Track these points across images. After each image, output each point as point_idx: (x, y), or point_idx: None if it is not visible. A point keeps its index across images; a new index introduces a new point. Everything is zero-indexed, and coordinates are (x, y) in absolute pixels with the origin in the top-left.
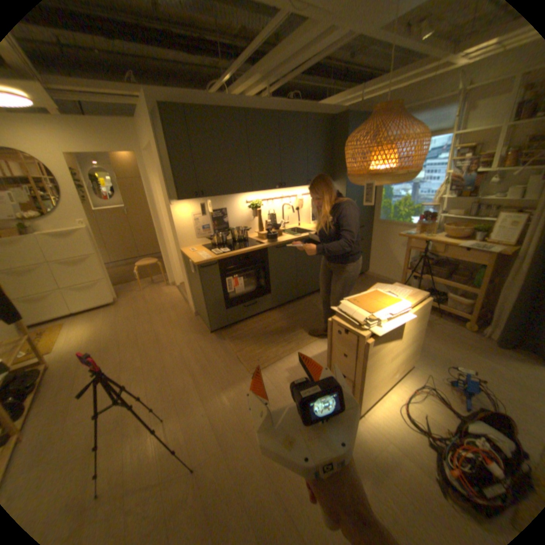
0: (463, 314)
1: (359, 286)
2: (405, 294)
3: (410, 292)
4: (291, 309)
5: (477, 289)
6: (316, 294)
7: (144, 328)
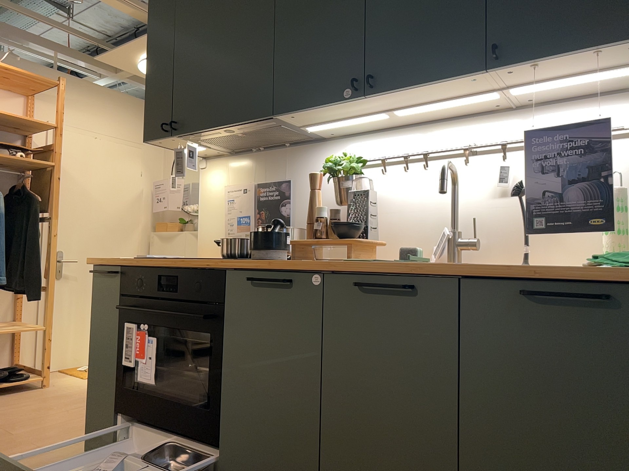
0: None
1: None
2: None
3: None
4: None
5: None
6: None
7: None
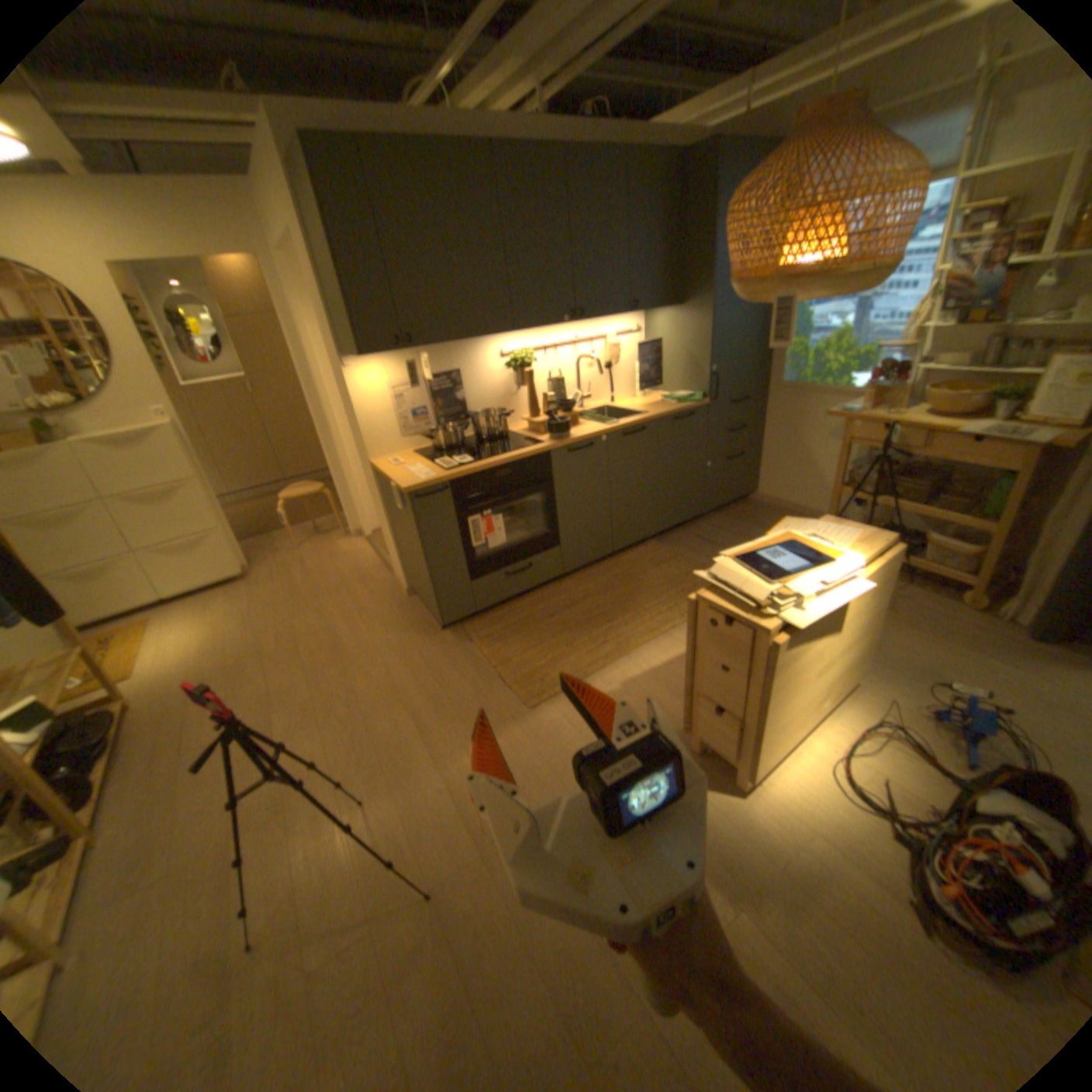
0: (958, 574)
1: (737, 523)
2: (847, 538)
3: (857, 535)
4: (601, 575)
5: (991, 522)
6: (651, 543)
7: (308, 624)
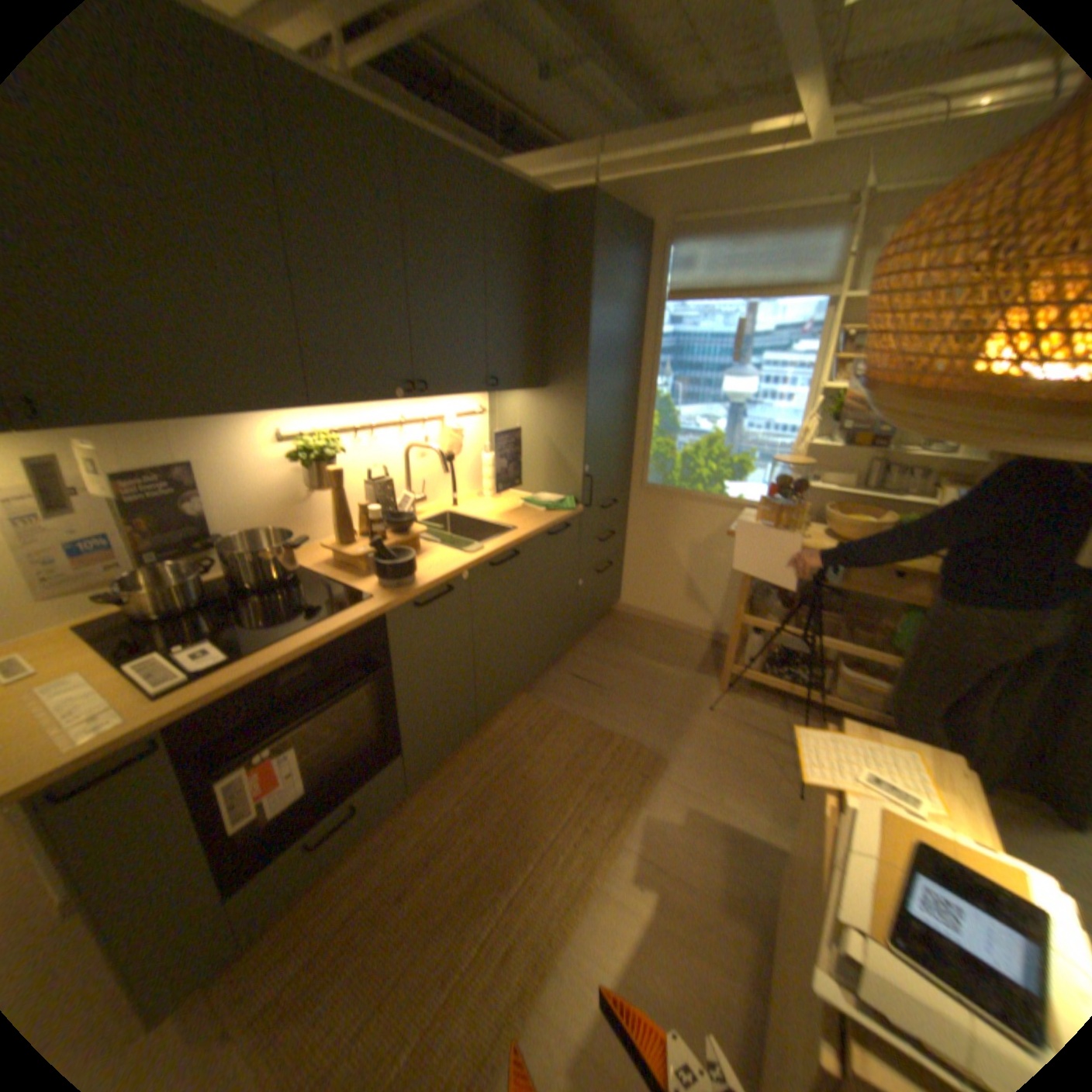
0: (880, 716)
1: (613, 649)
2: (918, 776)
3: (921, 764)
4: (467, 775)
5: (904, 657)
6: (522, 696)
7: None
